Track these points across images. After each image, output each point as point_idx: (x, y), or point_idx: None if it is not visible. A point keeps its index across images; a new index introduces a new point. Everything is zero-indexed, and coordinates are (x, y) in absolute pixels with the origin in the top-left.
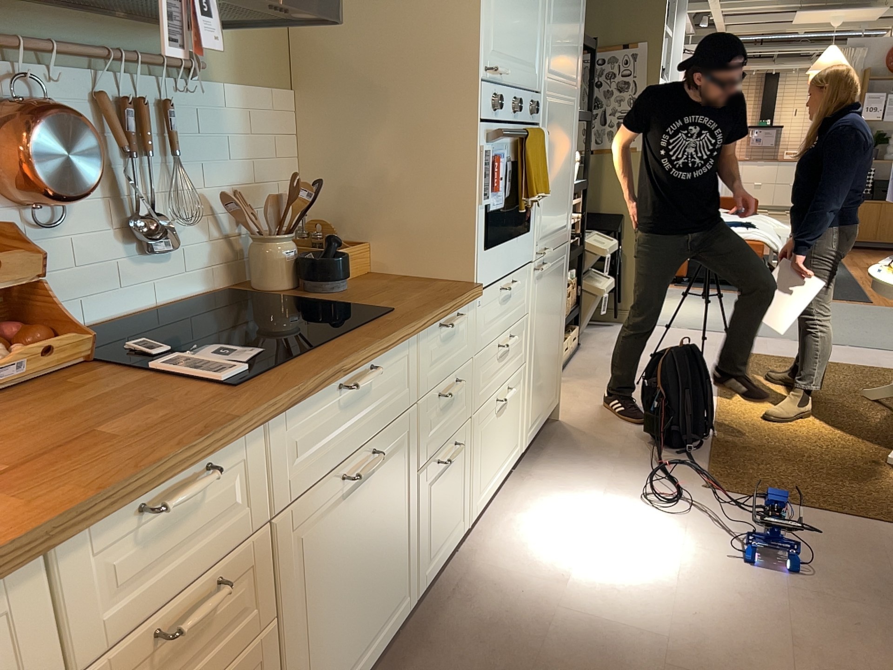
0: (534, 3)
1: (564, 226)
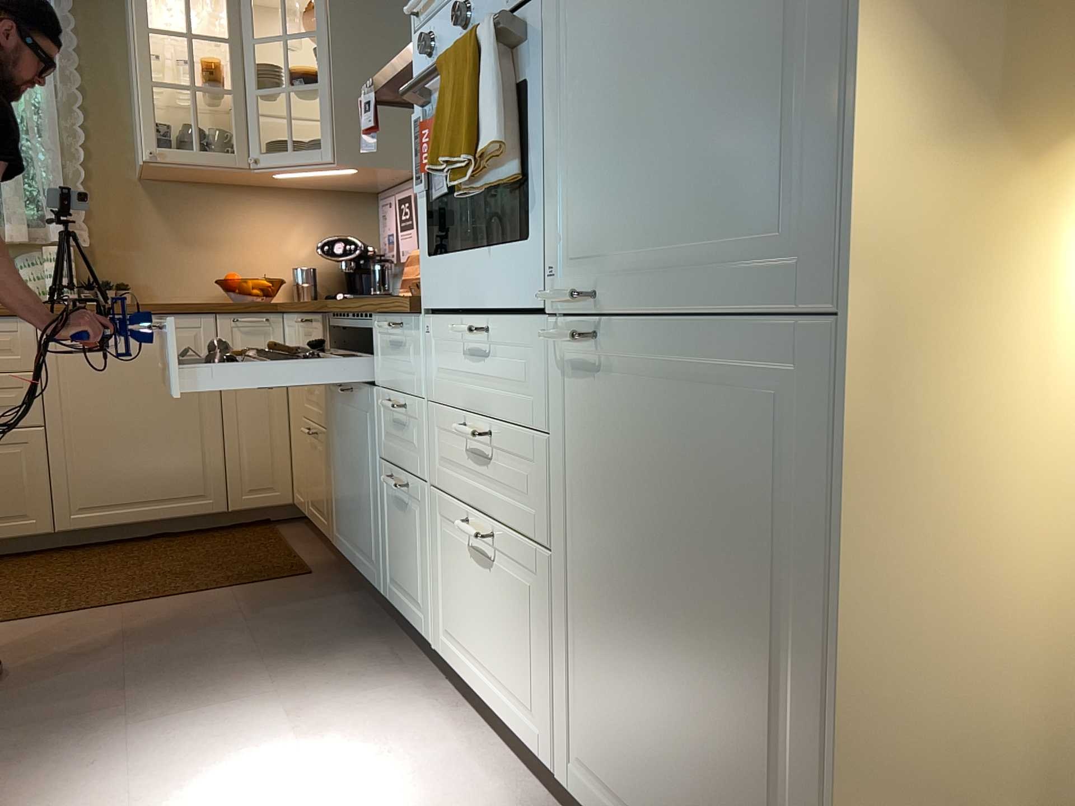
0: None
1: (776, 241)
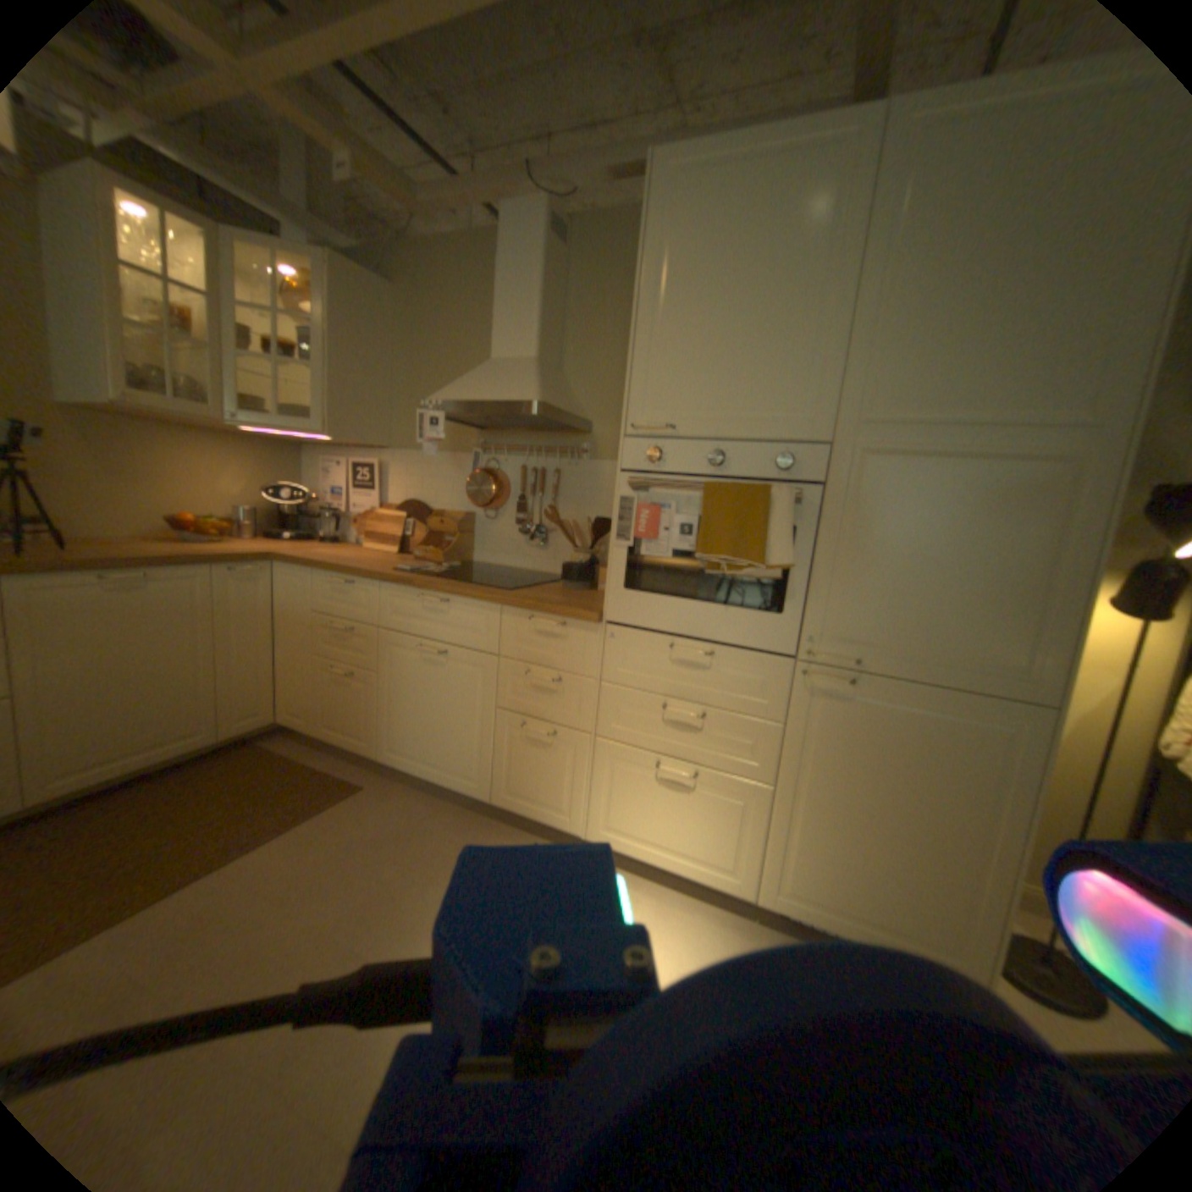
0: (791, 331)
1: (1007, 666)
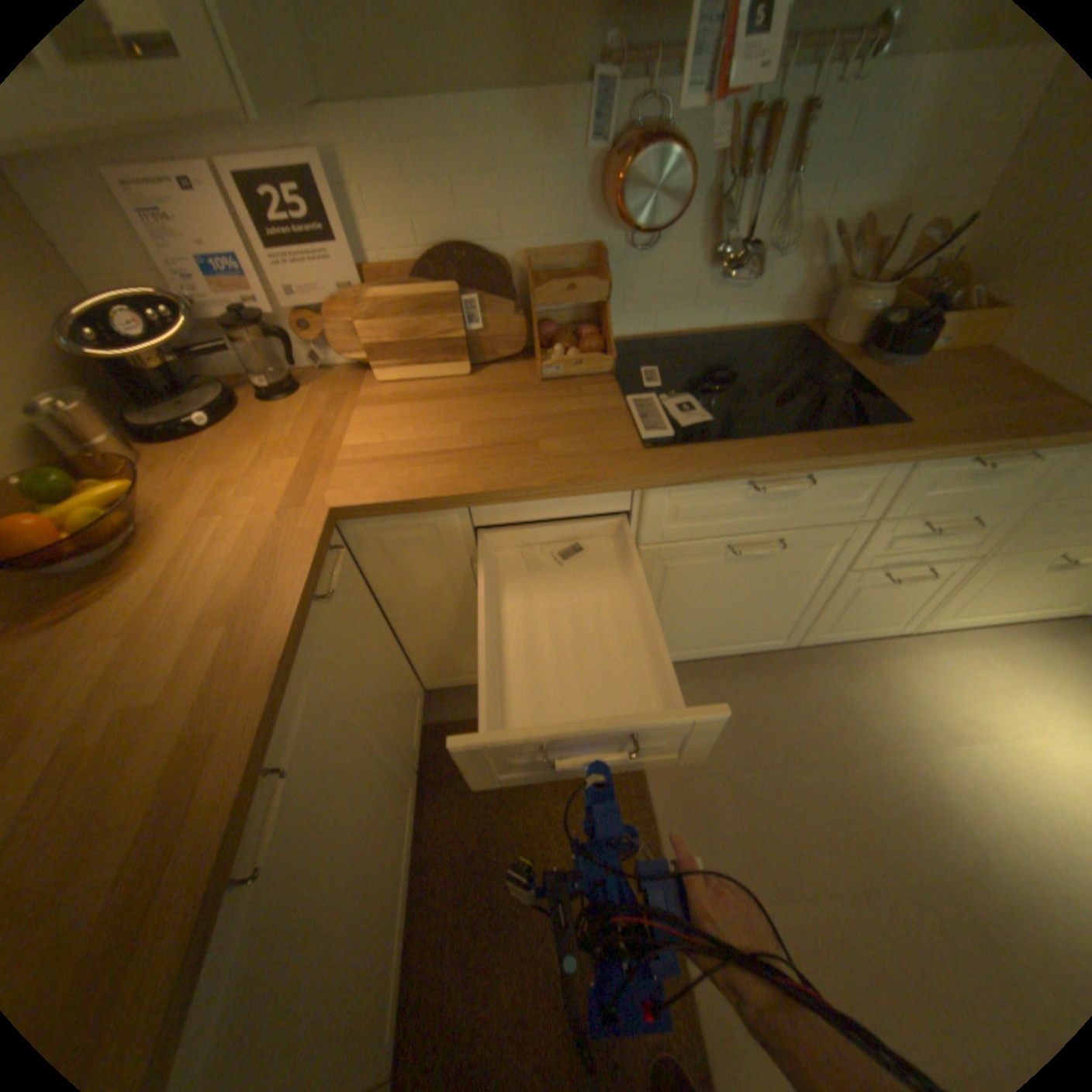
0: None
1: None
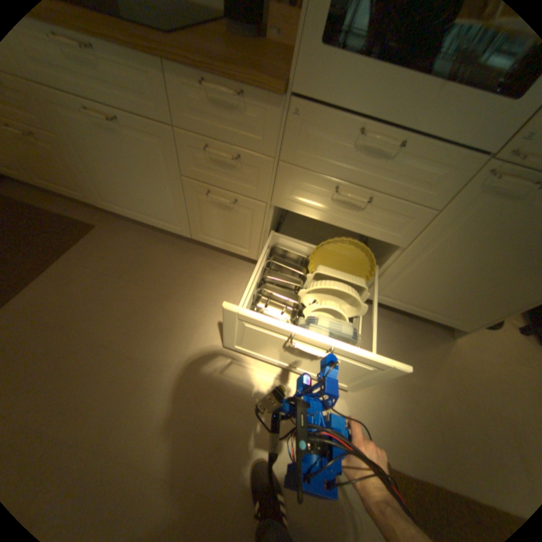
0: None
1: None
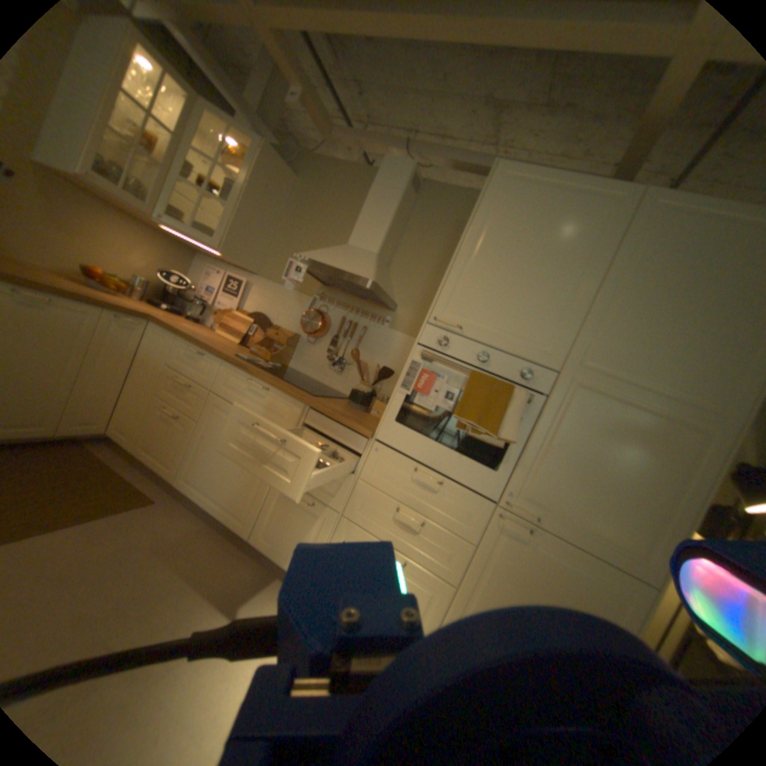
0: (553, 296)
1: (634, 552)
